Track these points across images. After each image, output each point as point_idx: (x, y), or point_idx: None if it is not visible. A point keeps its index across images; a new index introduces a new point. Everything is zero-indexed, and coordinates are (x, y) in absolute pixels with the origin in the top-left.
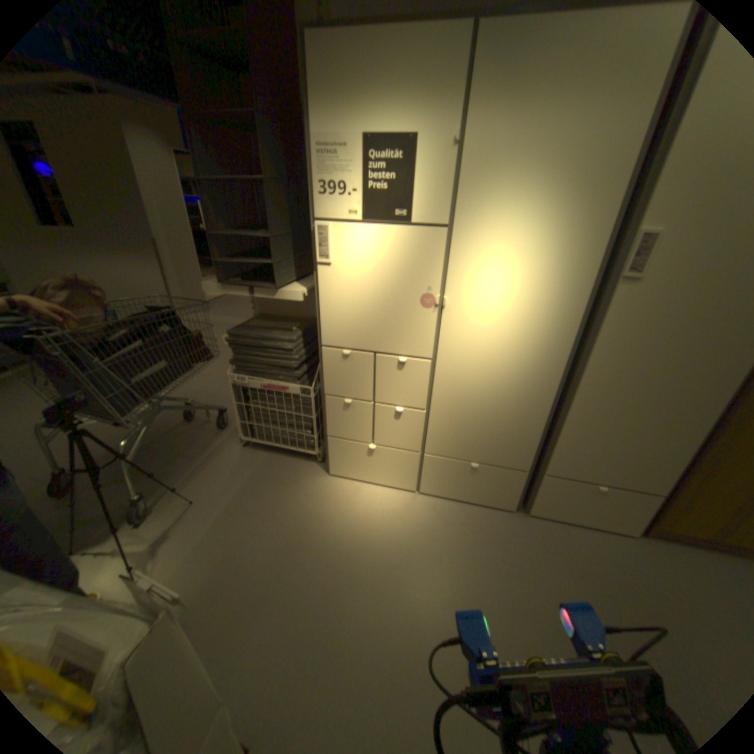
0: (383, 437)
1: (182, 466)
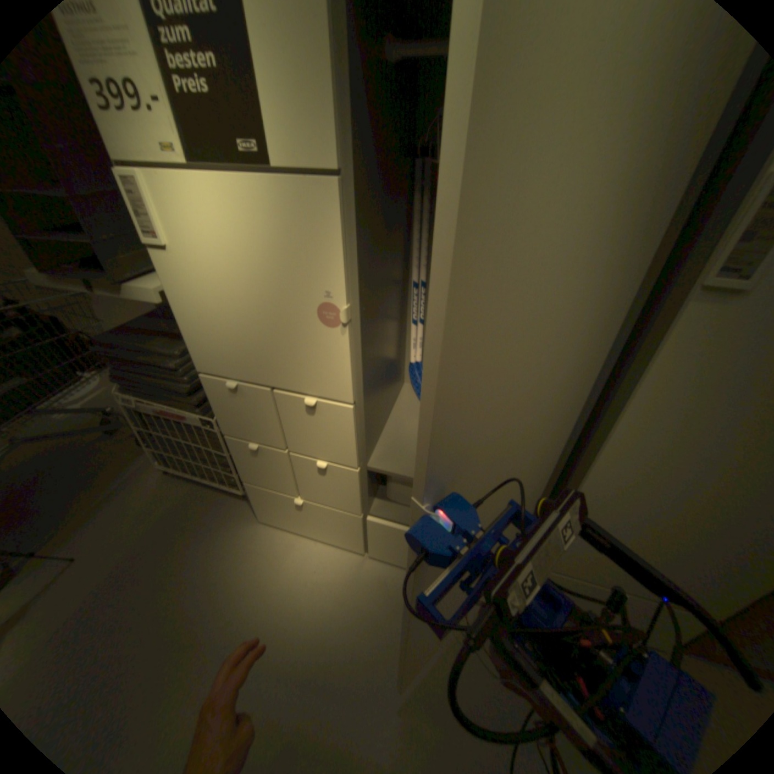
0: (311, 493)
1: (81, 501)
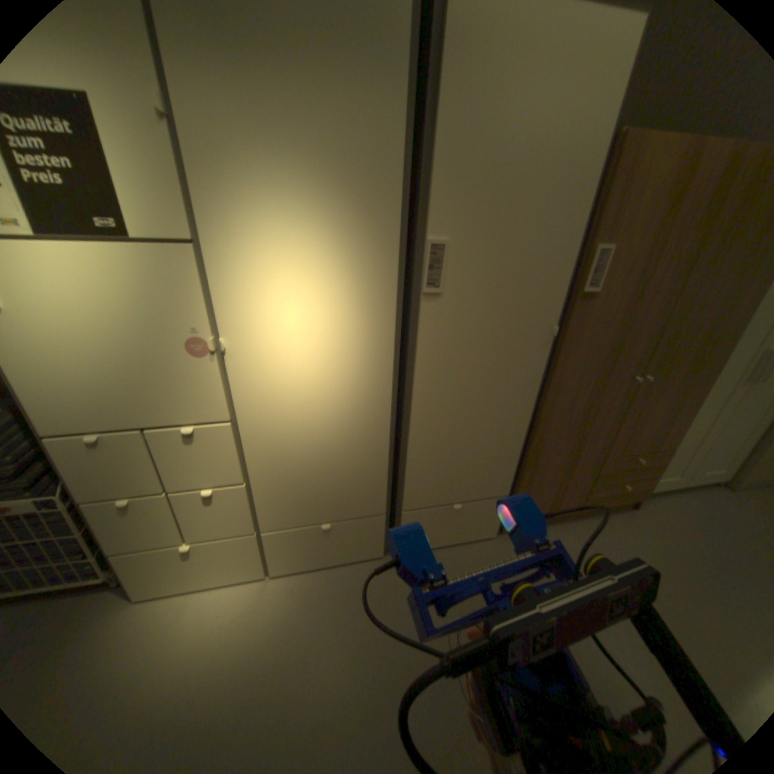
0: (196, 532)
1: None
